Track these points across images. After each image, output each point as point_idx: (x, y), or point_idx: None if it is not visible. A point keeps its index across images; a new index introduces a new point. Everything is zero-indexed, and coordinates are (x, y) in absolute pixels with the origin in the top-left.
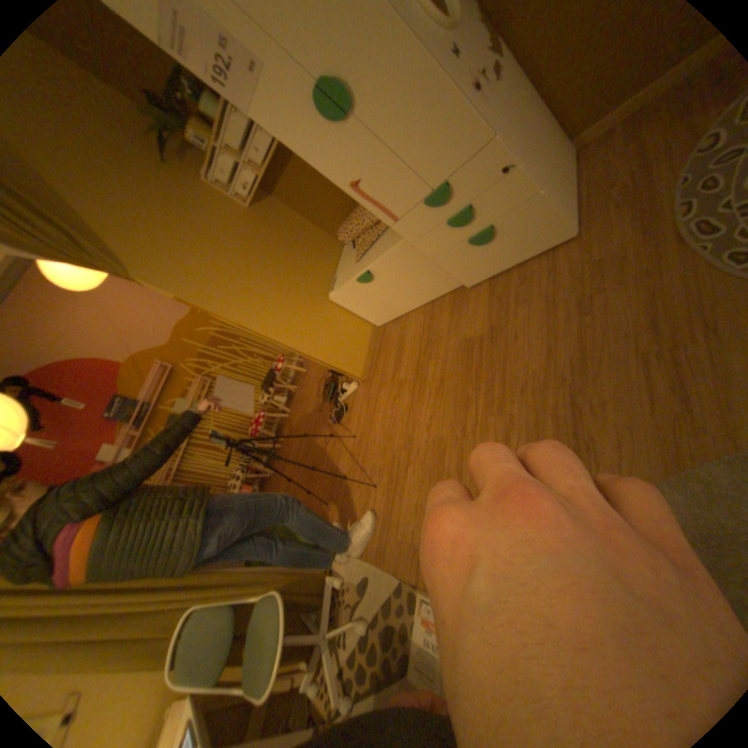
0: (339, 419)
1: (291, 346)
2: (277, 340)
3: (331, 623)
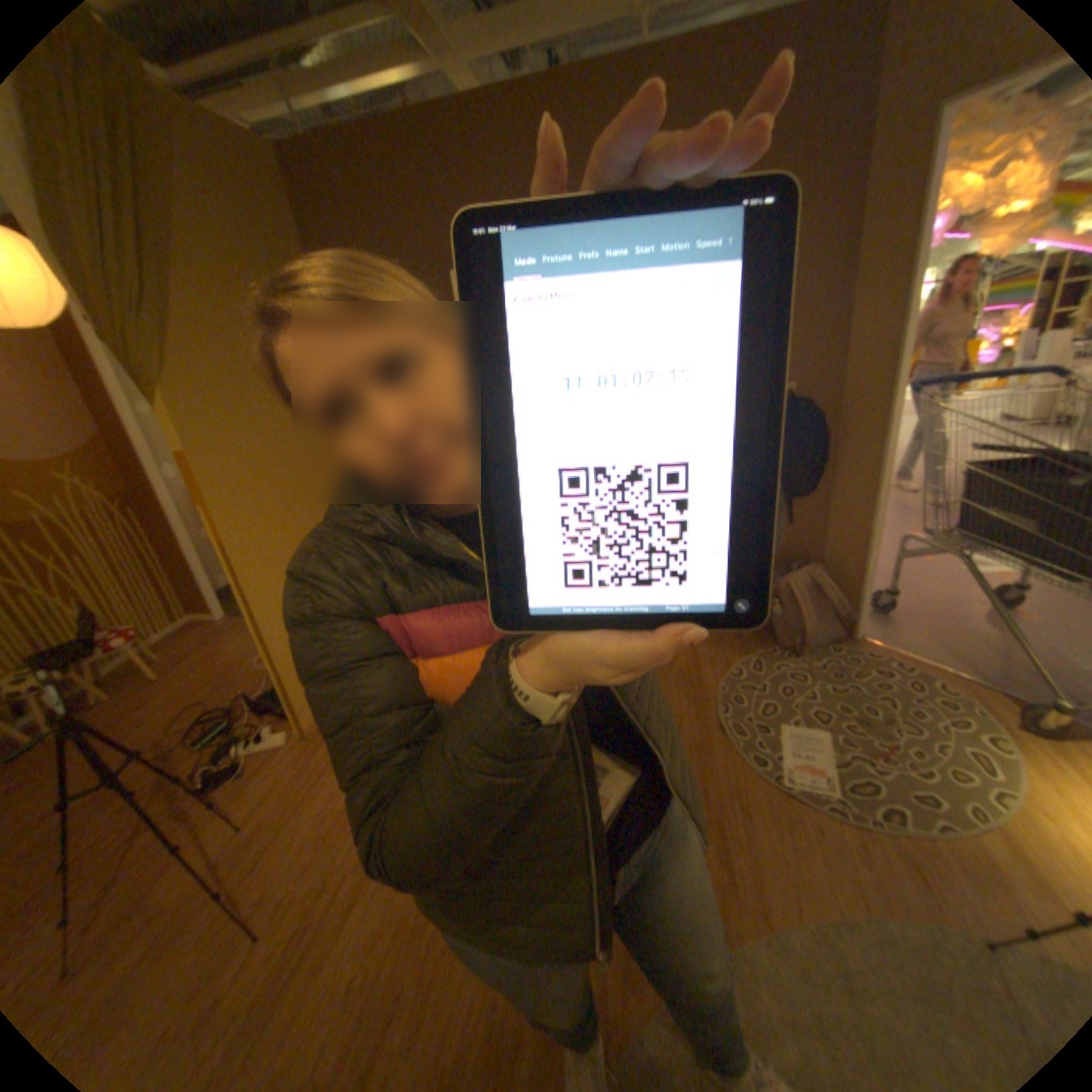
0: (206, 790)
1: (257, 625)
2: (248, 604)
3: None
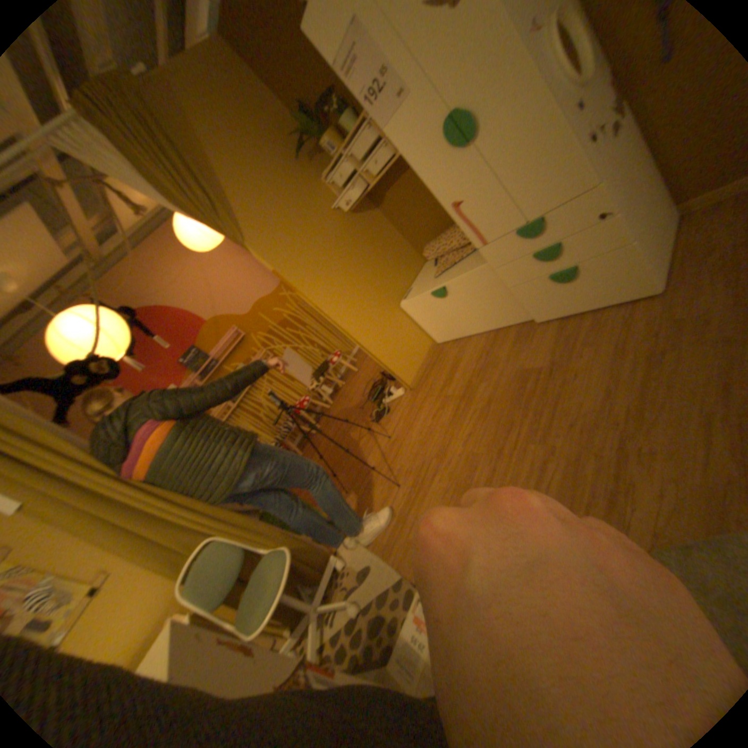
0: (377, 419)
1: (355, 338)
2: (345, 329)
3: (325, 598)
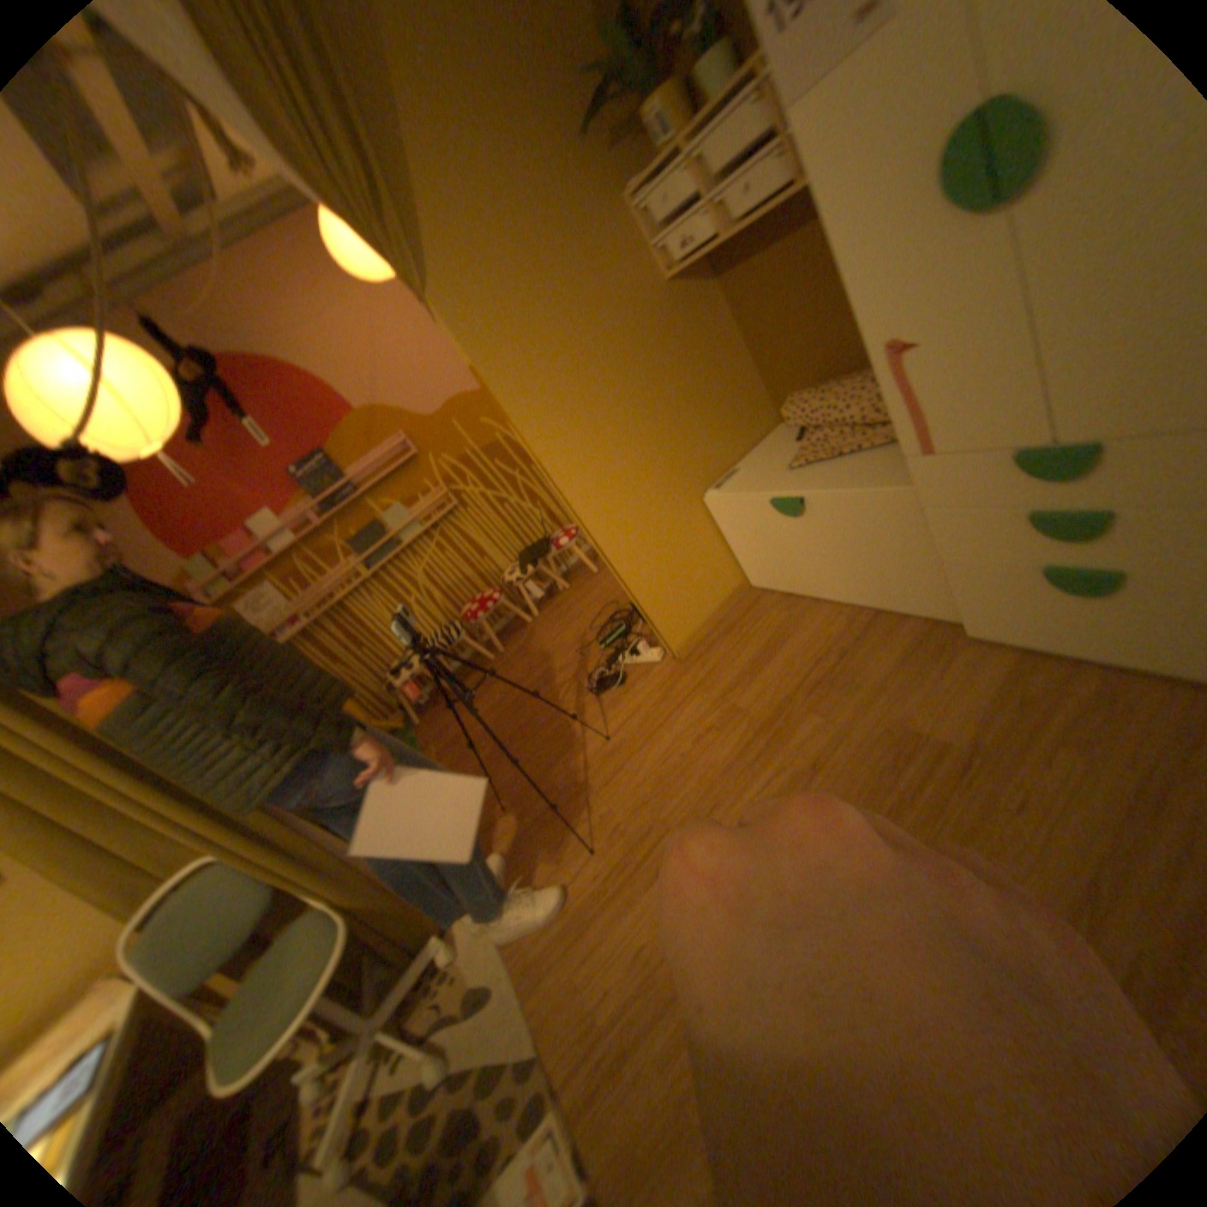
0: (600, 688)
1: (597, 540)
2: (582, 519)
3: (395, 1023)
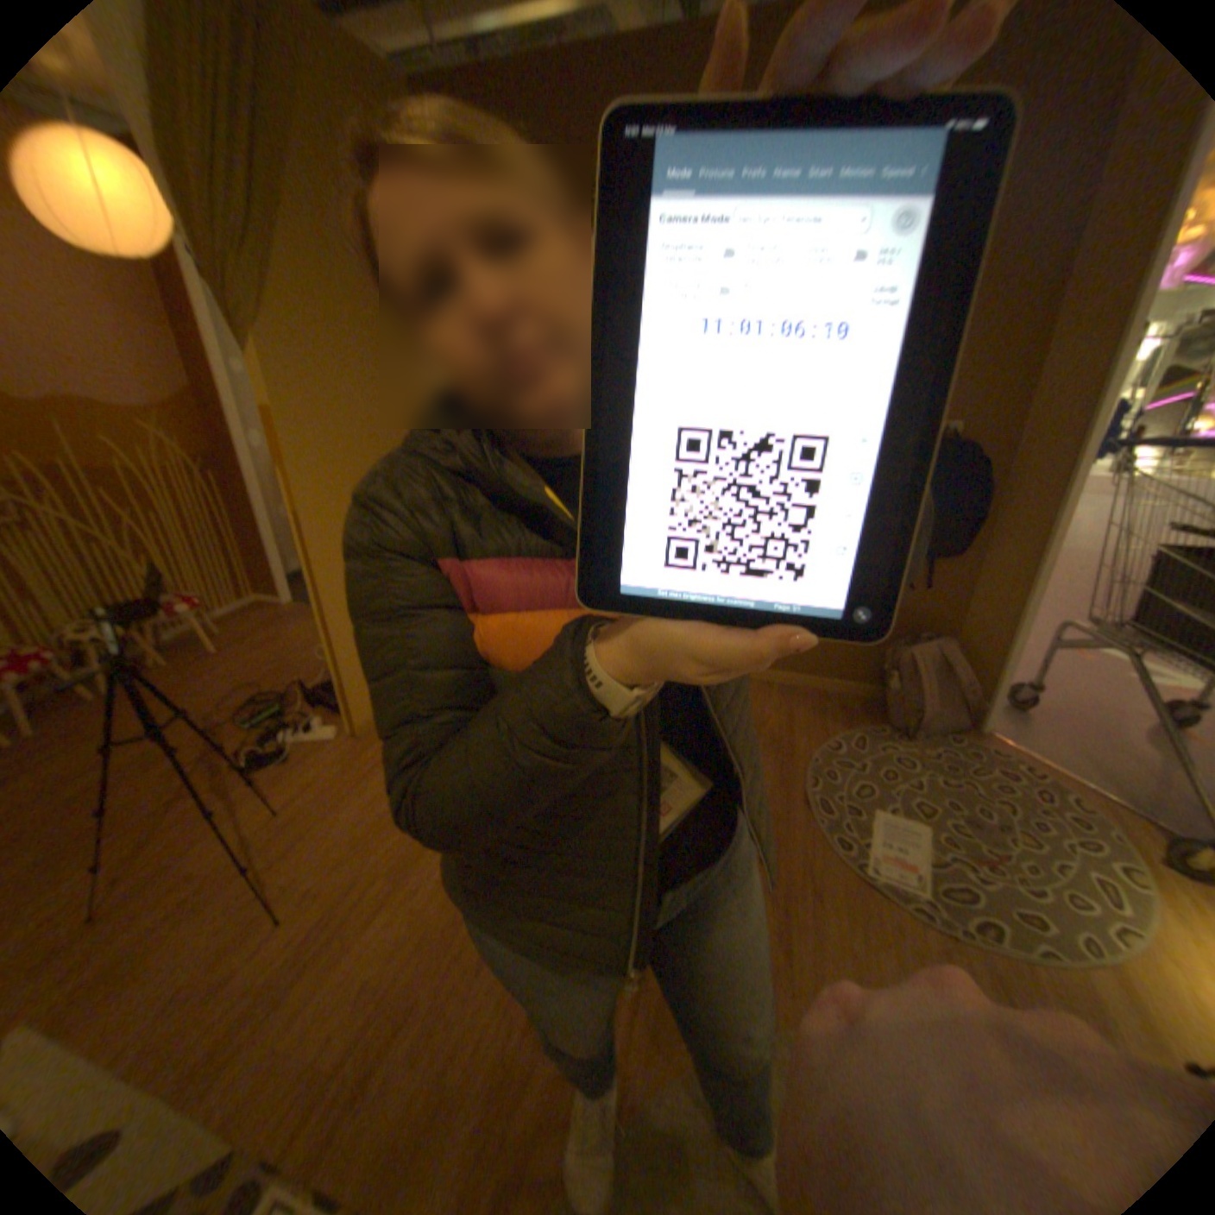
0: (249, 766)
1: (322, 602)
2: (315, 578)
3: None
